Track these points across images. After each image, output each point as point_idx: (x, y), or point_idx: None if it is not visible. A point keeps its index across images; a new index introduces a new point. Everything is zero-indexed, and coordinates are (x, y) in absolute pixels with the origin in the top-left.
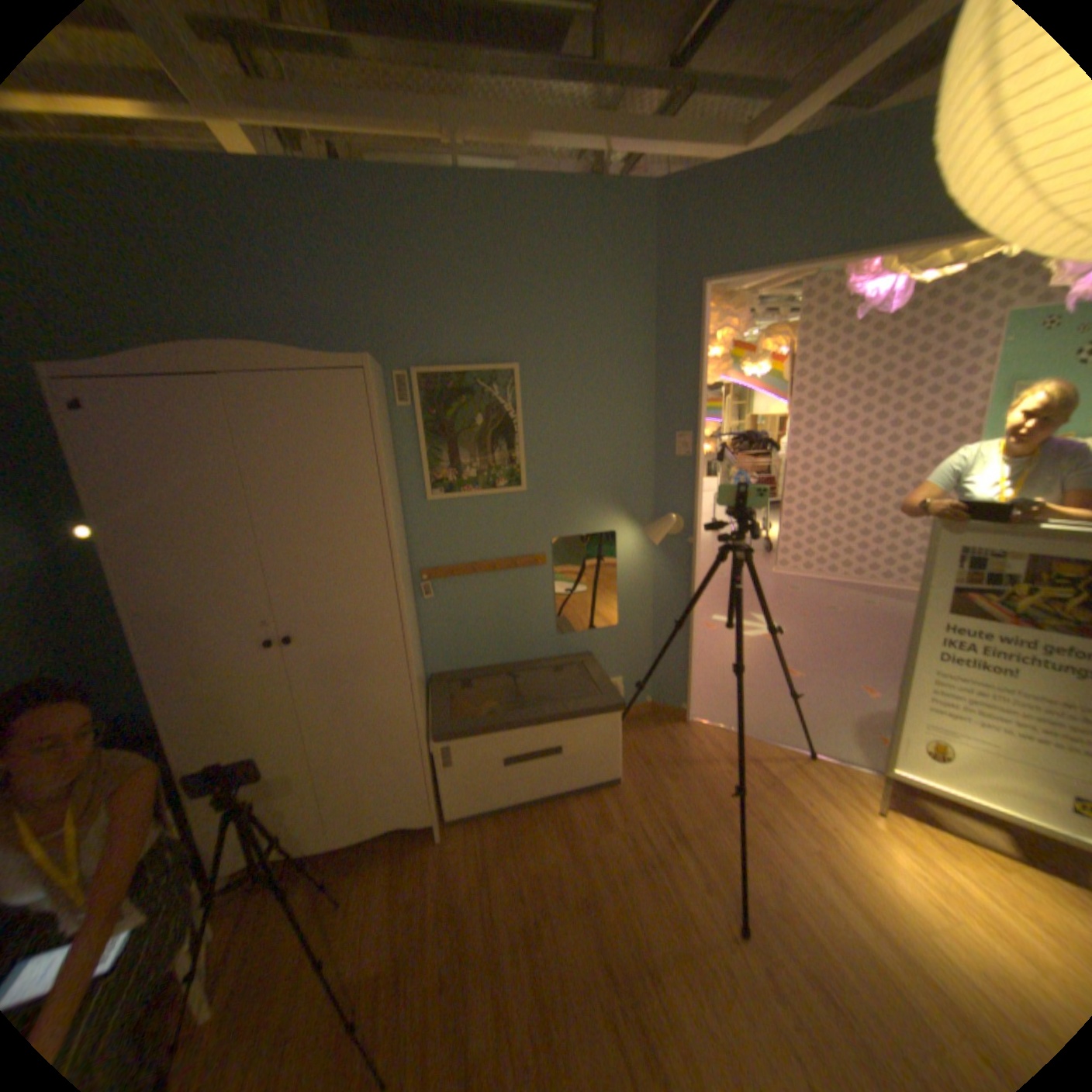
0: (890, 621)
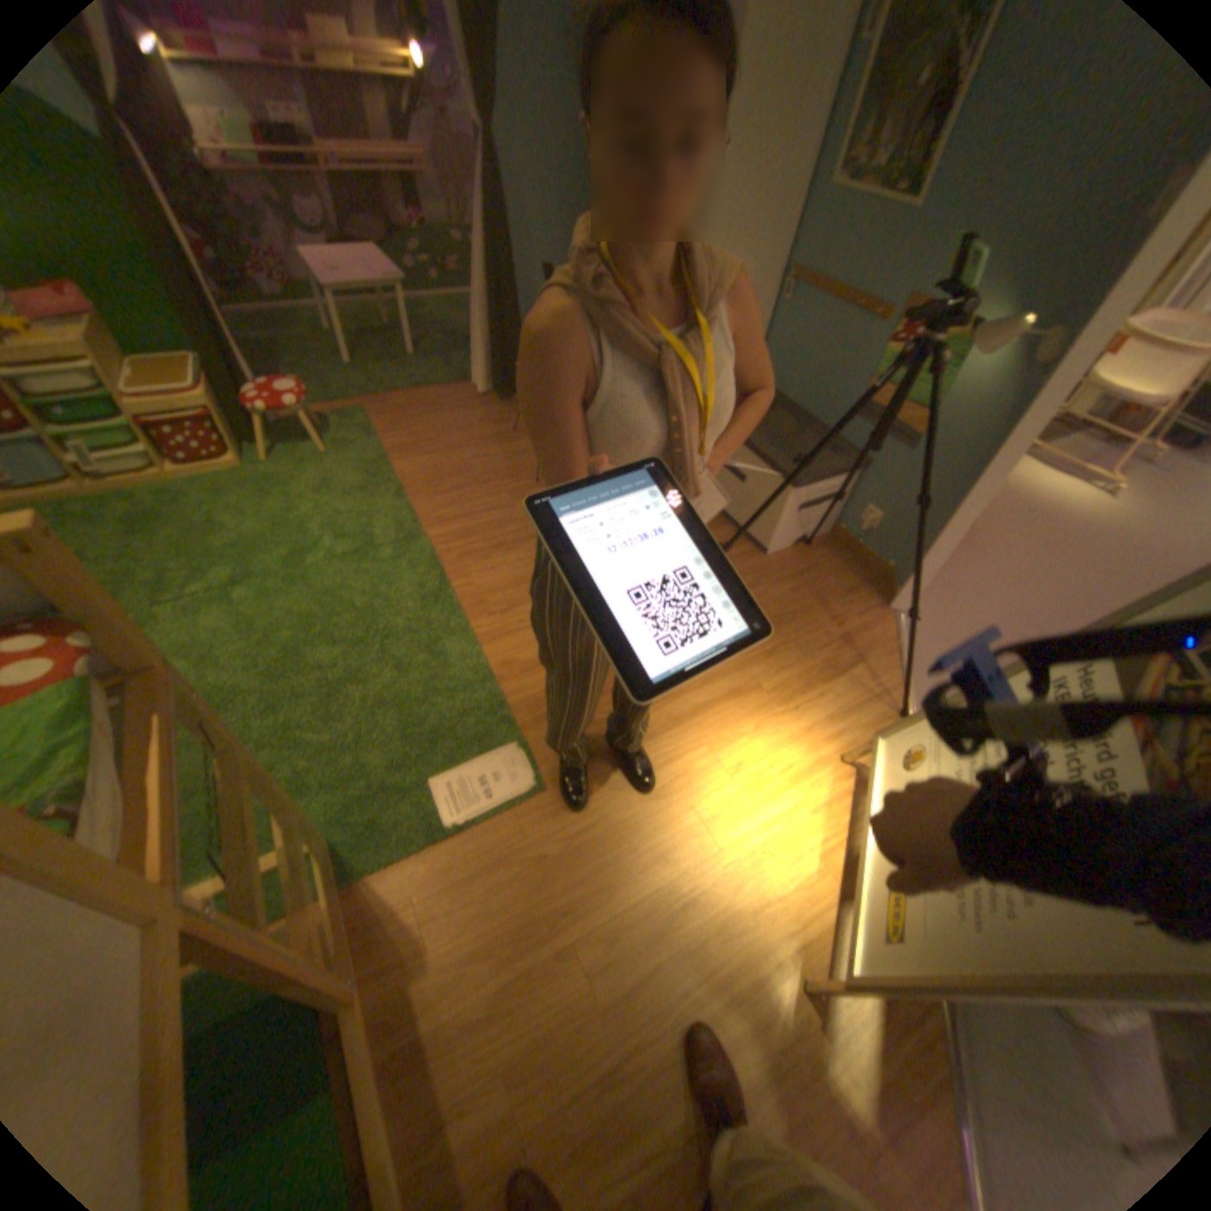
0: None
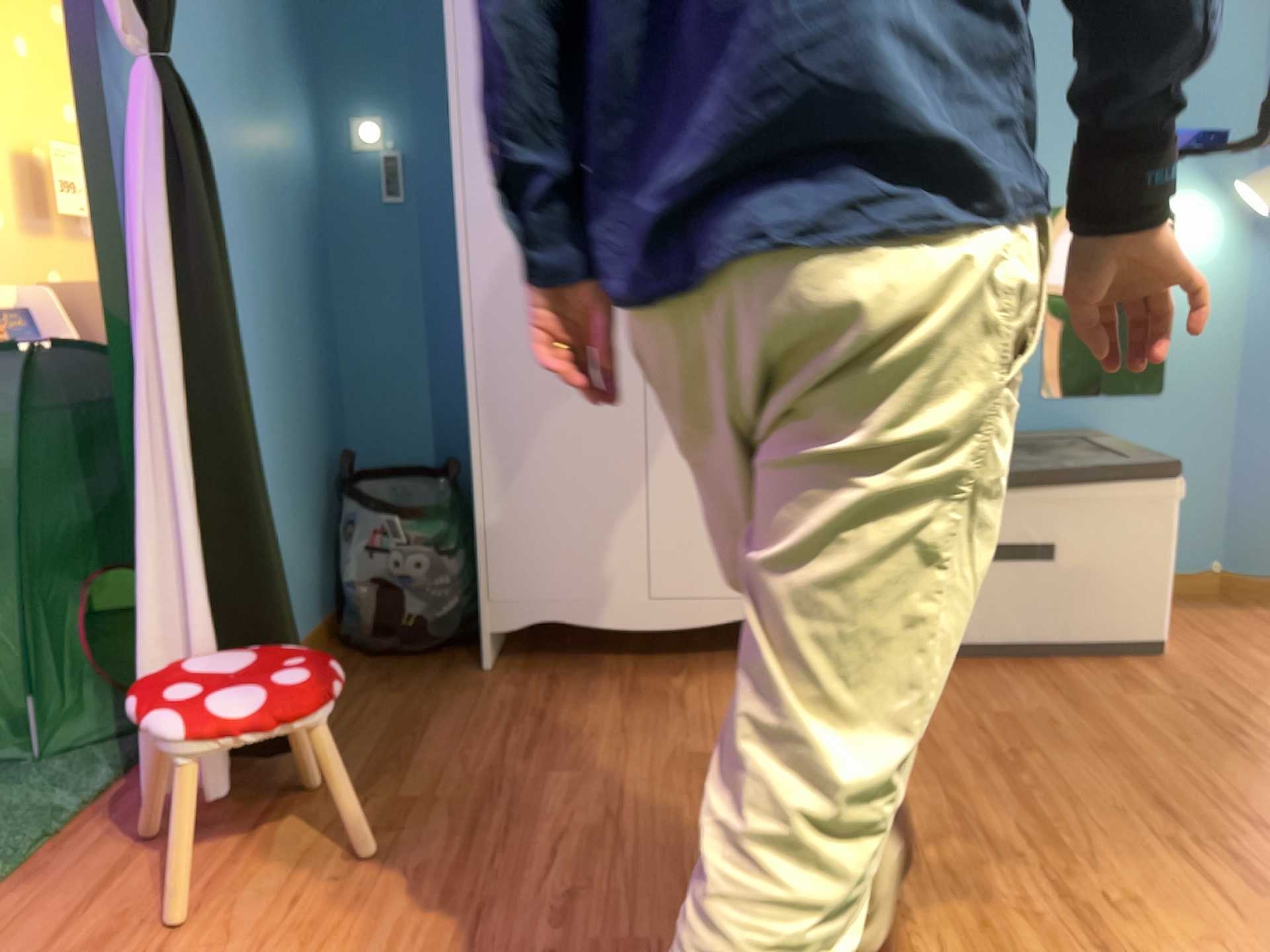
0: None
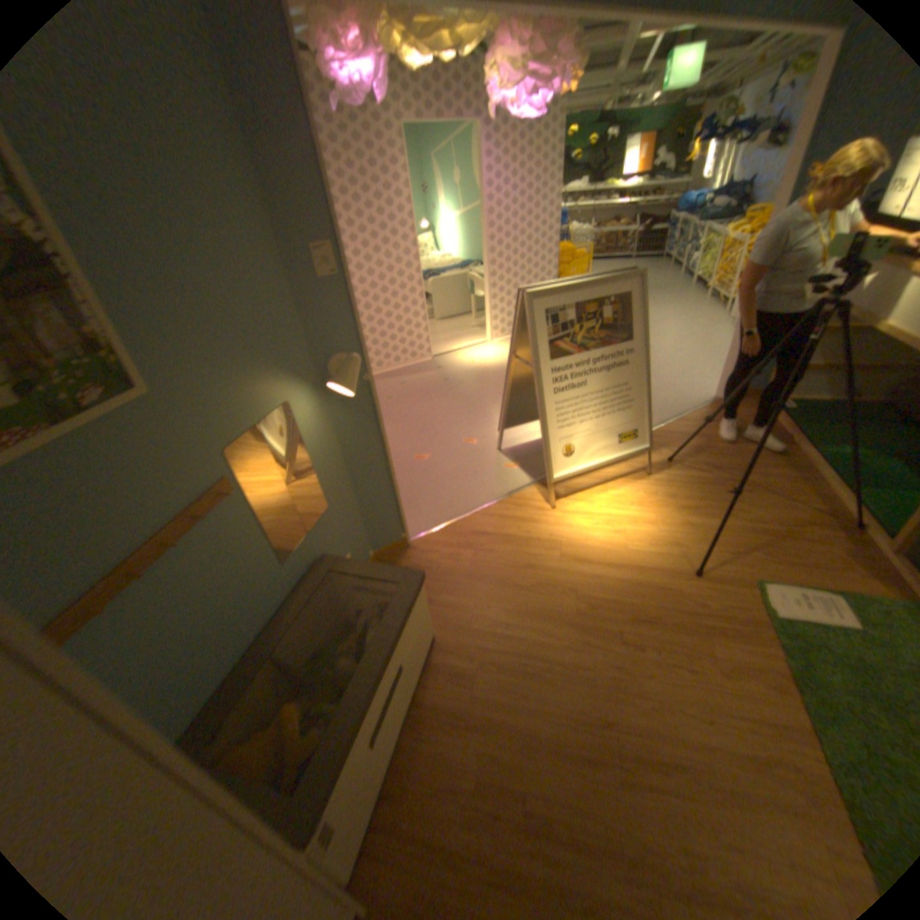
0: (427, 388)
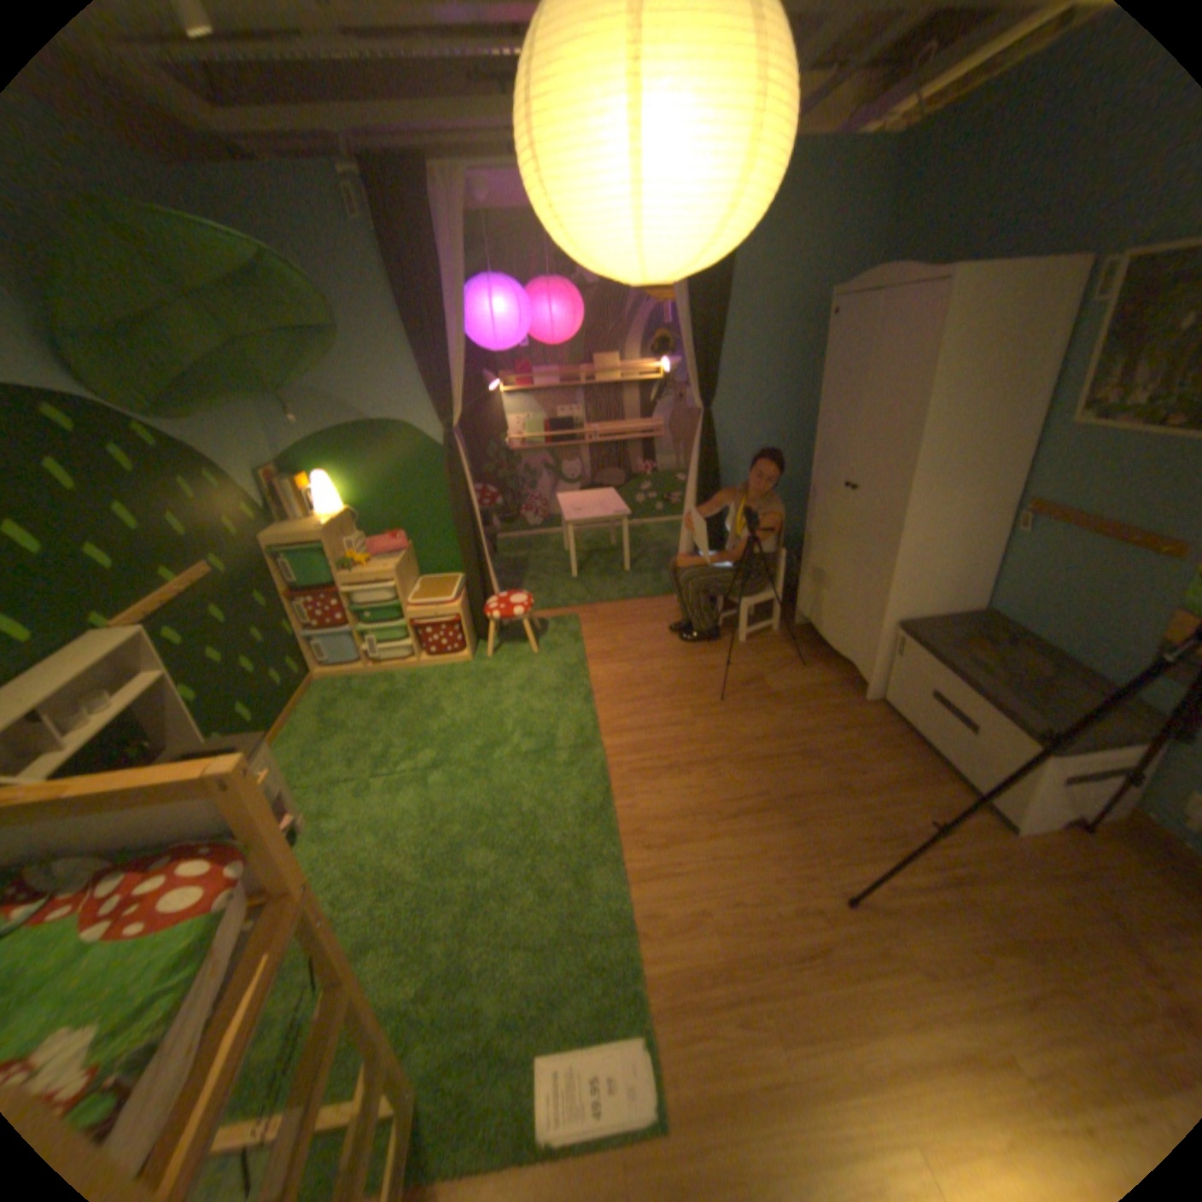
0: None
